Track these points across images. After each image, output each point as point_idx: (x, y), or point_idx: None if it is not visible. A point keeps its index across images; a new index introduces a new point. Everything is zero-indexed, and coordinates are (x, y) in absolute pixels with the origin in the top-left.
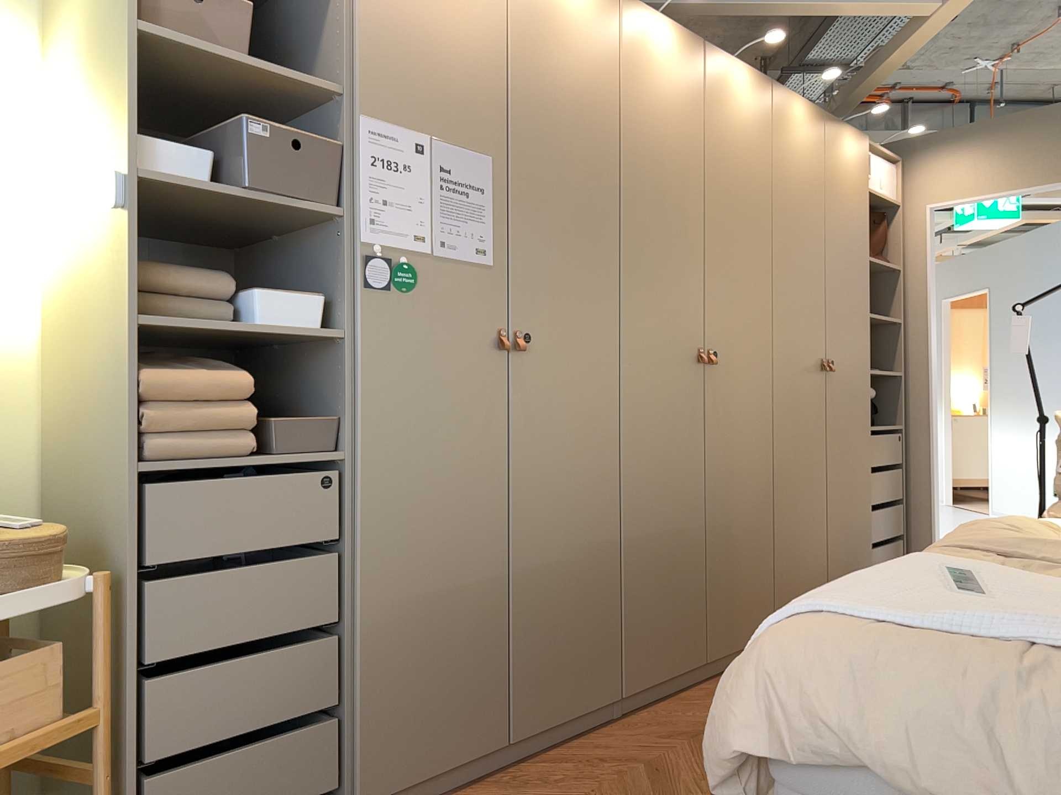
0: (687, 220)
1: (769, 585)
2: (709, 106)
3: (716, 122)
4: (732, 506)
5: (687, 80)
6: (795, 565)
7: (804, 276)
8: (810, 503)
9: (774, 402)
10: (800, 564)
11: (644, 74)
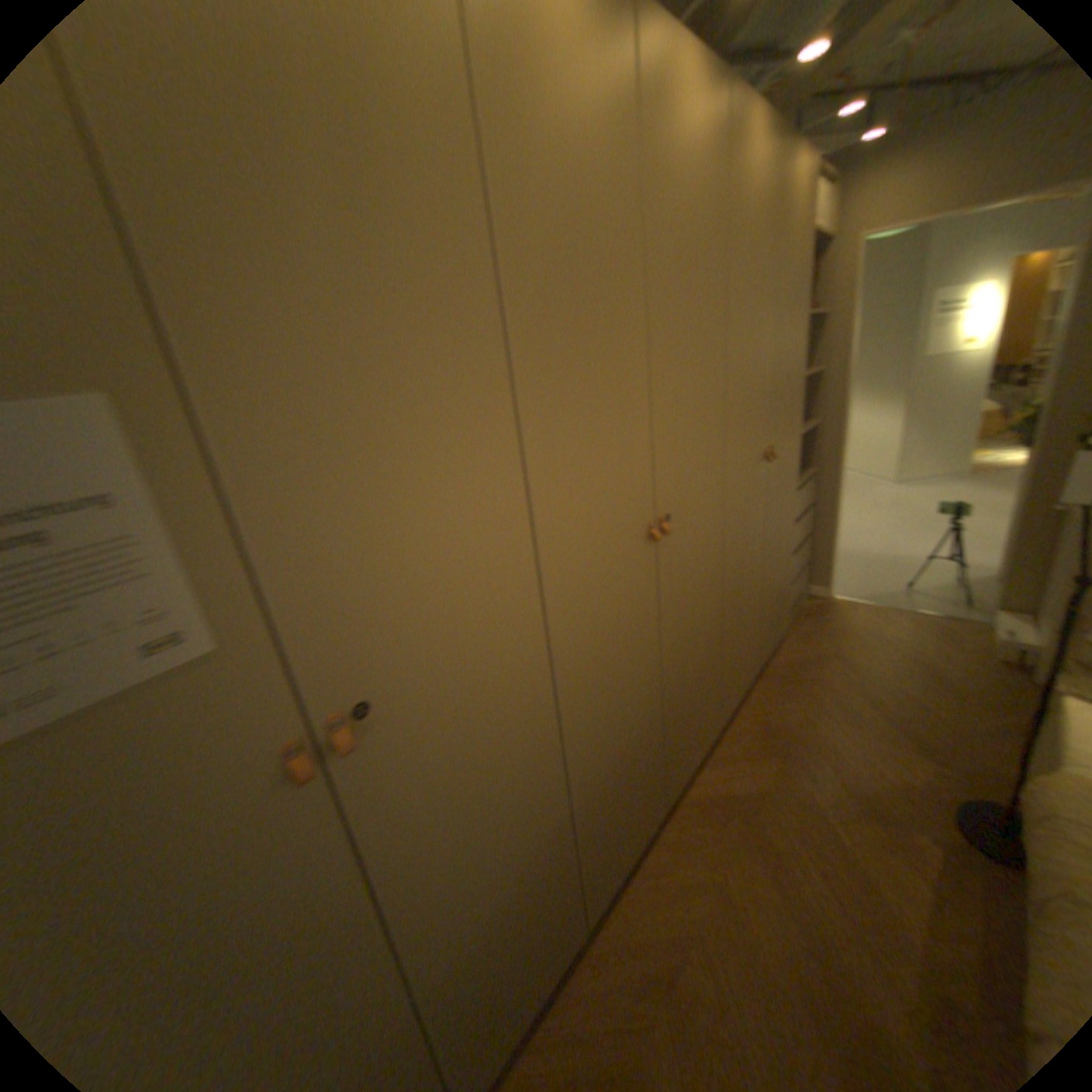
0: (622, 354)
1: (717, 699)
2: (645, 135)
3: (656, 166)
4: (686, 663)
5: (606, 84)
6: (737, 662)
7: (754, 367)
8: (750, 599)
9: (724, 529)
10: (741, 657)
11: (524, 74)
